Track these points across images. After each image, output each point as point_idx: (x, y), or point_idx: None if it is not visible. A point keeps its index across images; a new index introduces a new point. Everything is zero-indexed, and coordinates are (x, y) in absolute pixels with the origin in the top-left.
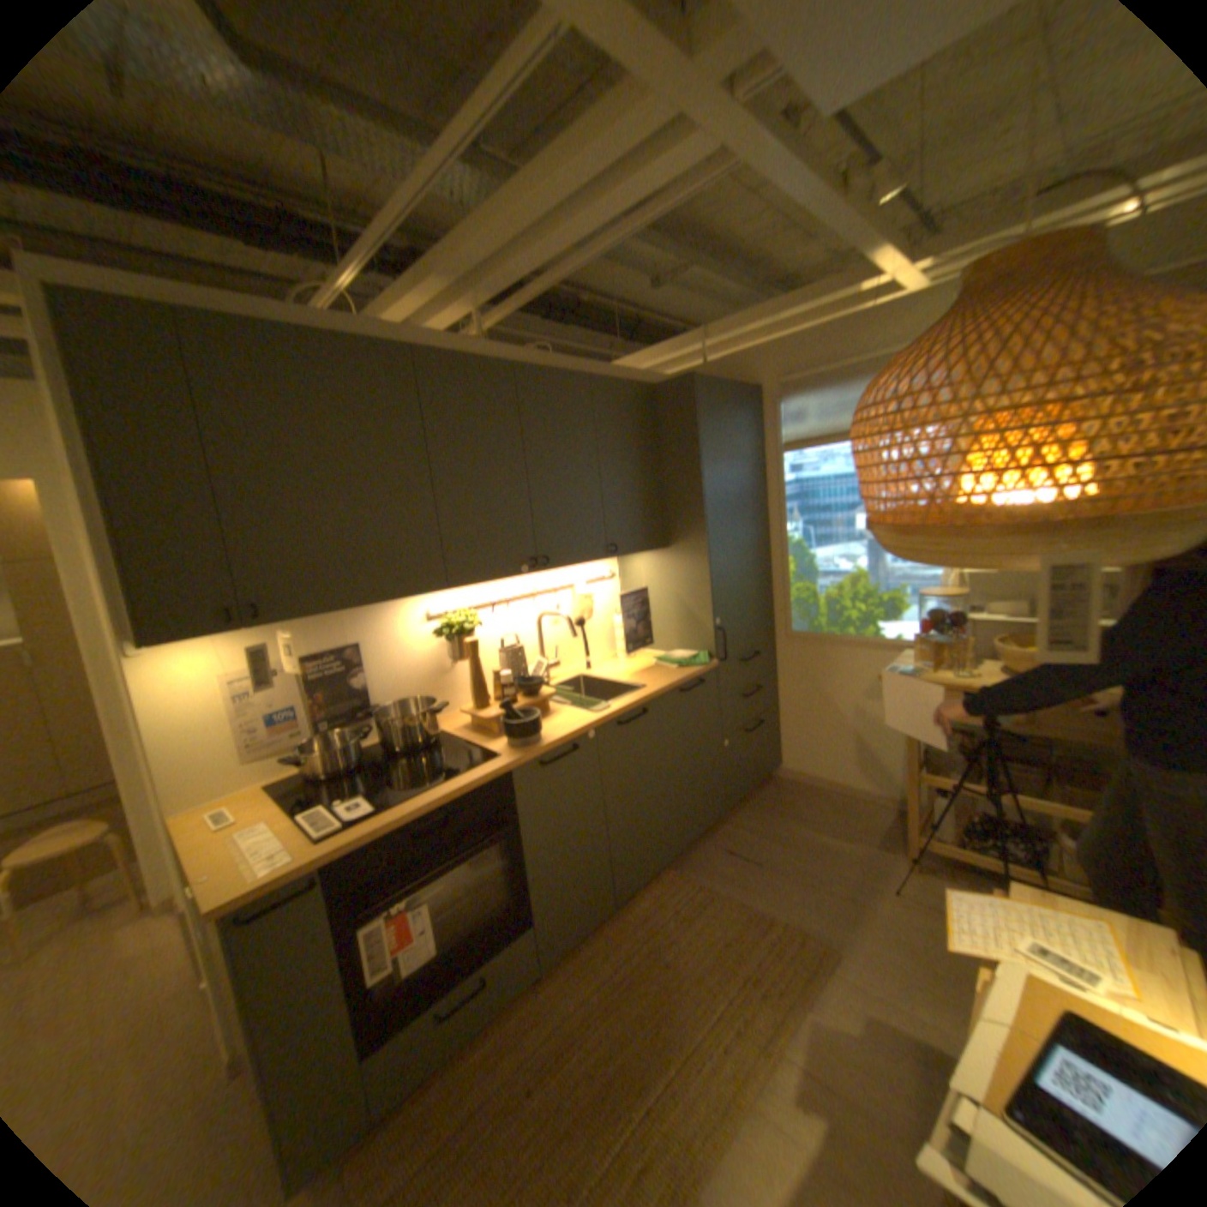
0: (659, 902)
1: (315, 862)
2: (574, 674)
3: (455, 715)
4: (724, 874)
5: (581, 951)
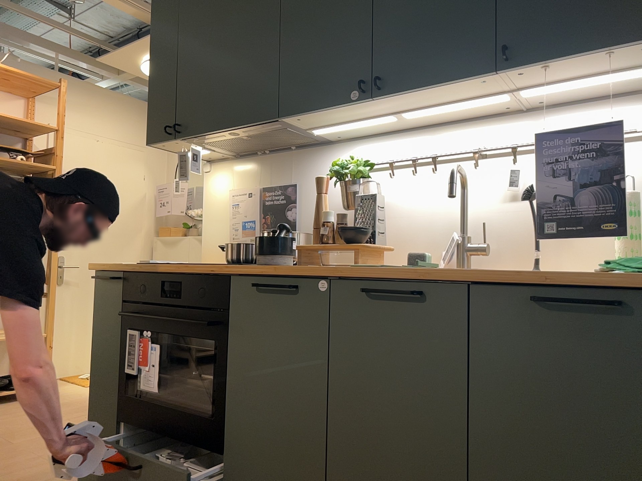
0: None
1: (125, 268)
2: None
3: None
4: None
5: None
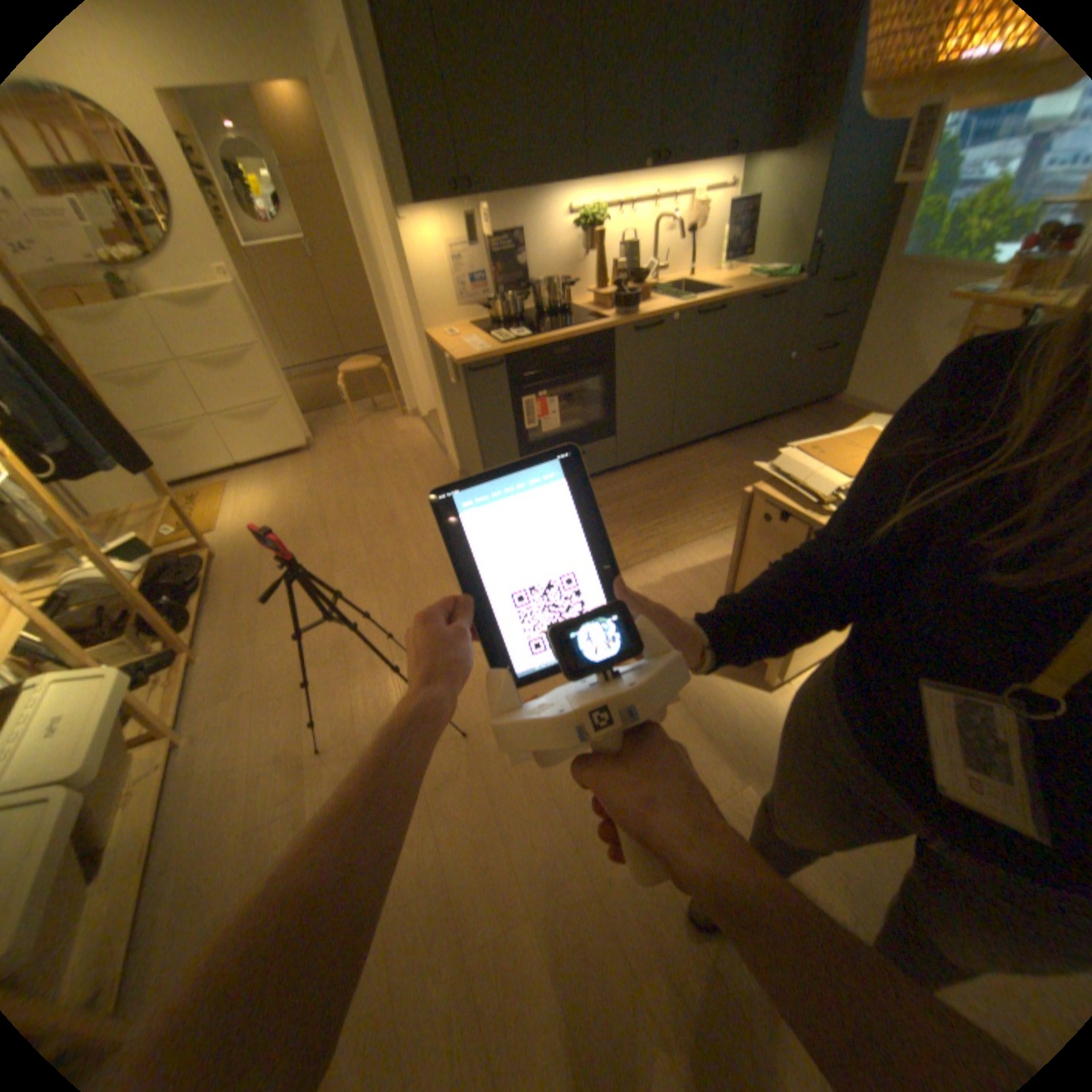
0: (700, 453)
1: (501, 353)
2: (677, 280)
3: (581, 299)
4: (754, 448)
5: (642, 465)
